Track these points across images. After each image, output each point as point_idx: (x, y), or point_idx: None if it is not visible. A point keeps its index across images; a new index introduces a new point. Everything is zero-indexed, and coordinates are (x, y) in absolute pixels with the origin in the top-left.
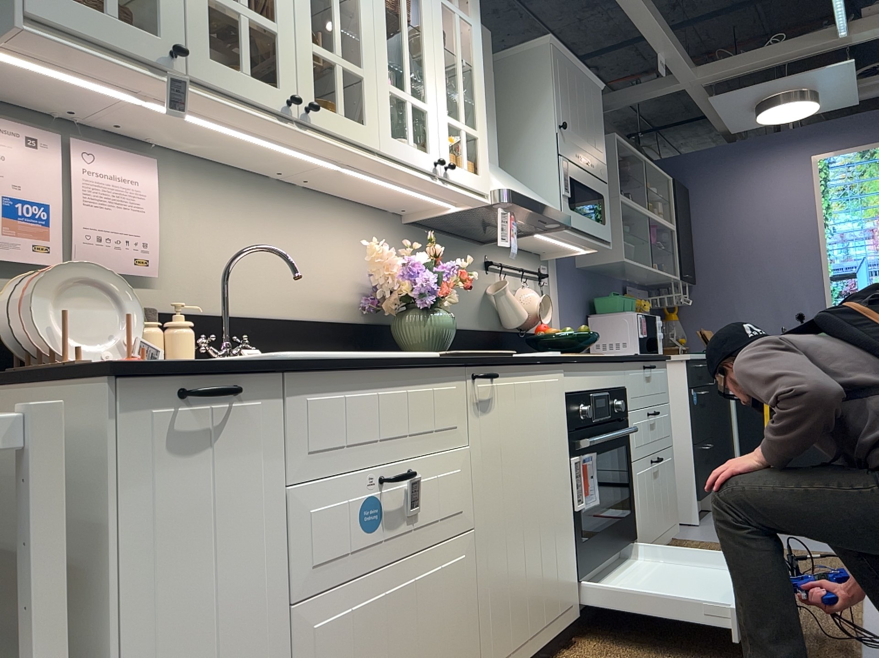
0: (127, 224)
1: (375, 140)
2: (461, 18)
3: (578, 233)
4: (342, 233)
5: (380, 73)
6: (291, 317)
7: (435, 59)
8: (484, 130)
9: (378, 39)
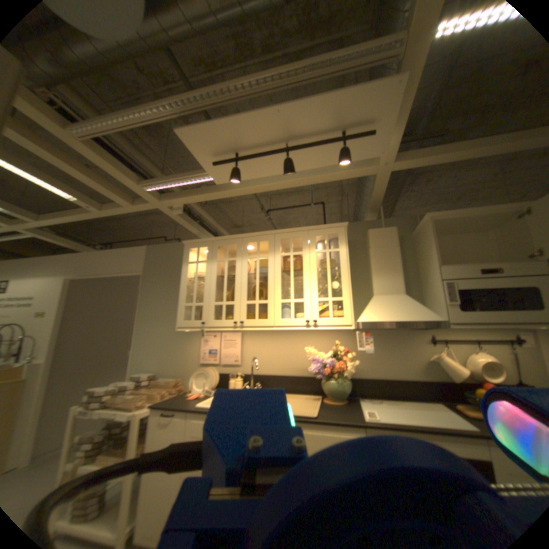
0: (233, 351)
1: (272, 322)
2: (330, 251)
3: (484, 323)
4: (313, 340)
5: (276, 297)
6: (287, 374)
7: (310, 278)
8: (347, 294)
9: (276, 285)
